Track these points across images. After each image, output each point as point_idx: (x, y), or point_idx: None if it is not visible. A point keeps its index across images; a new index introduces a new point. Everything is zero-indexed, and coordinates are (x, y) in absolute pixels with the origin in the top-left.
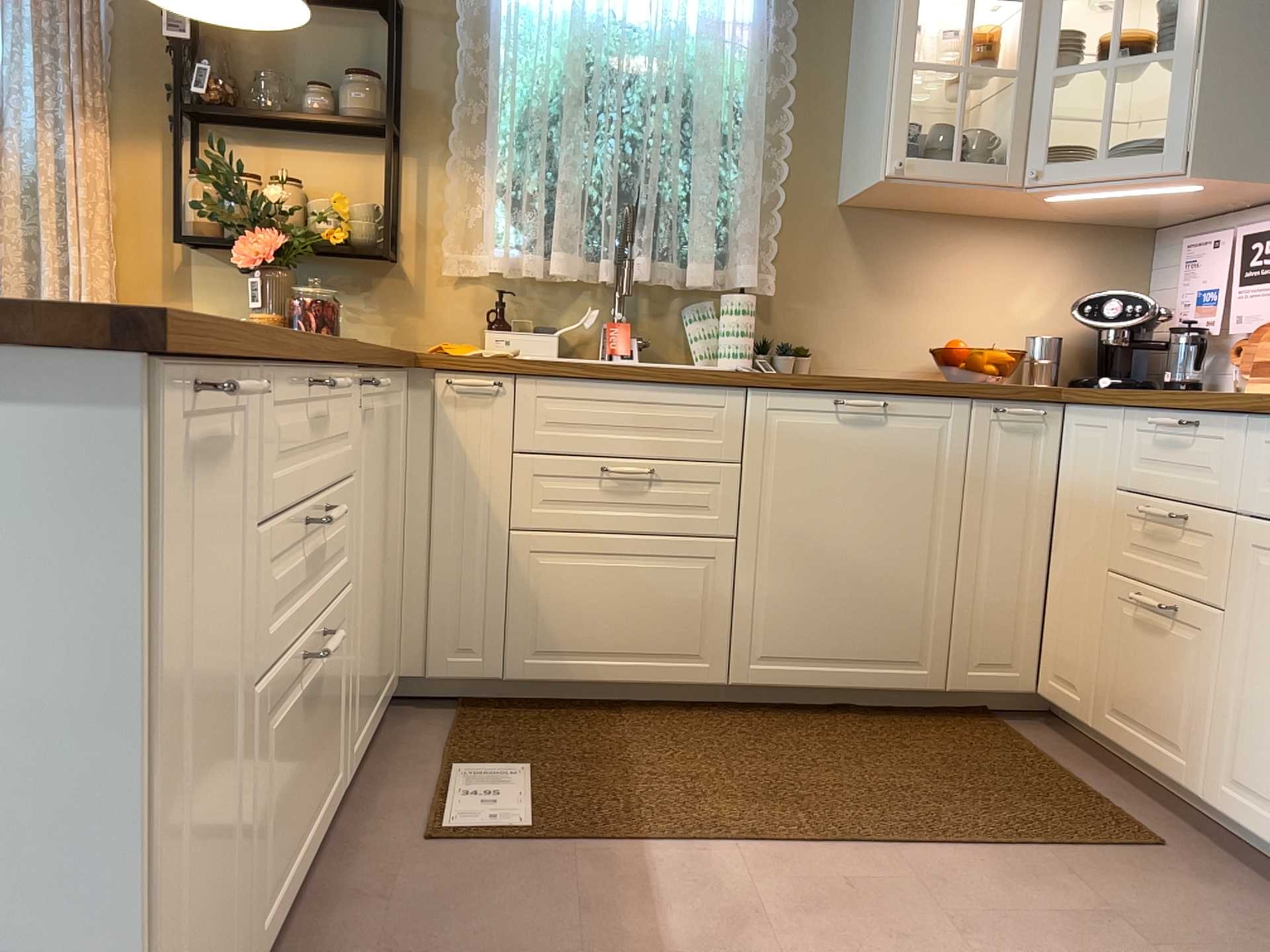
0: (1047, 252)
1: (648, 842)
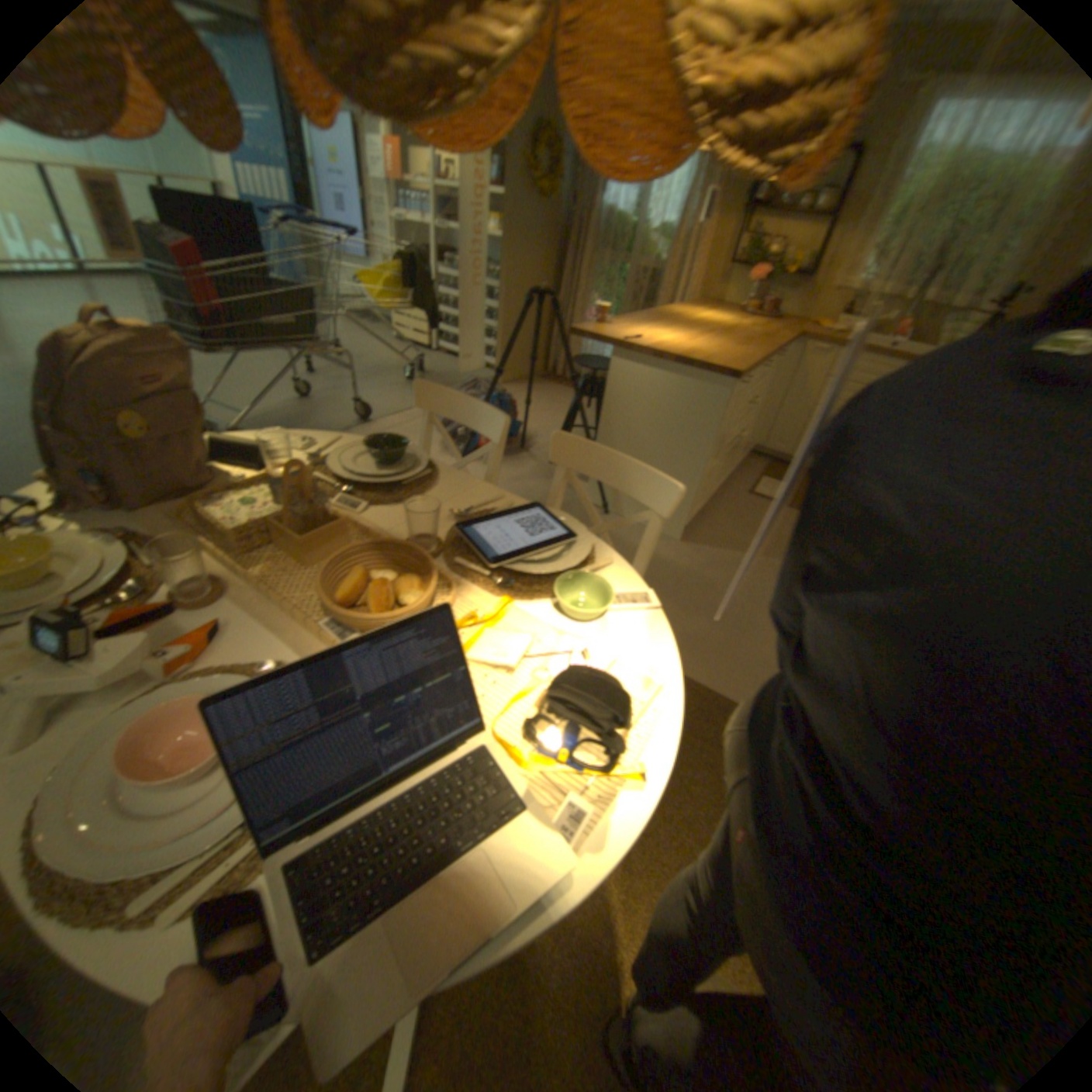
0: None
1: None
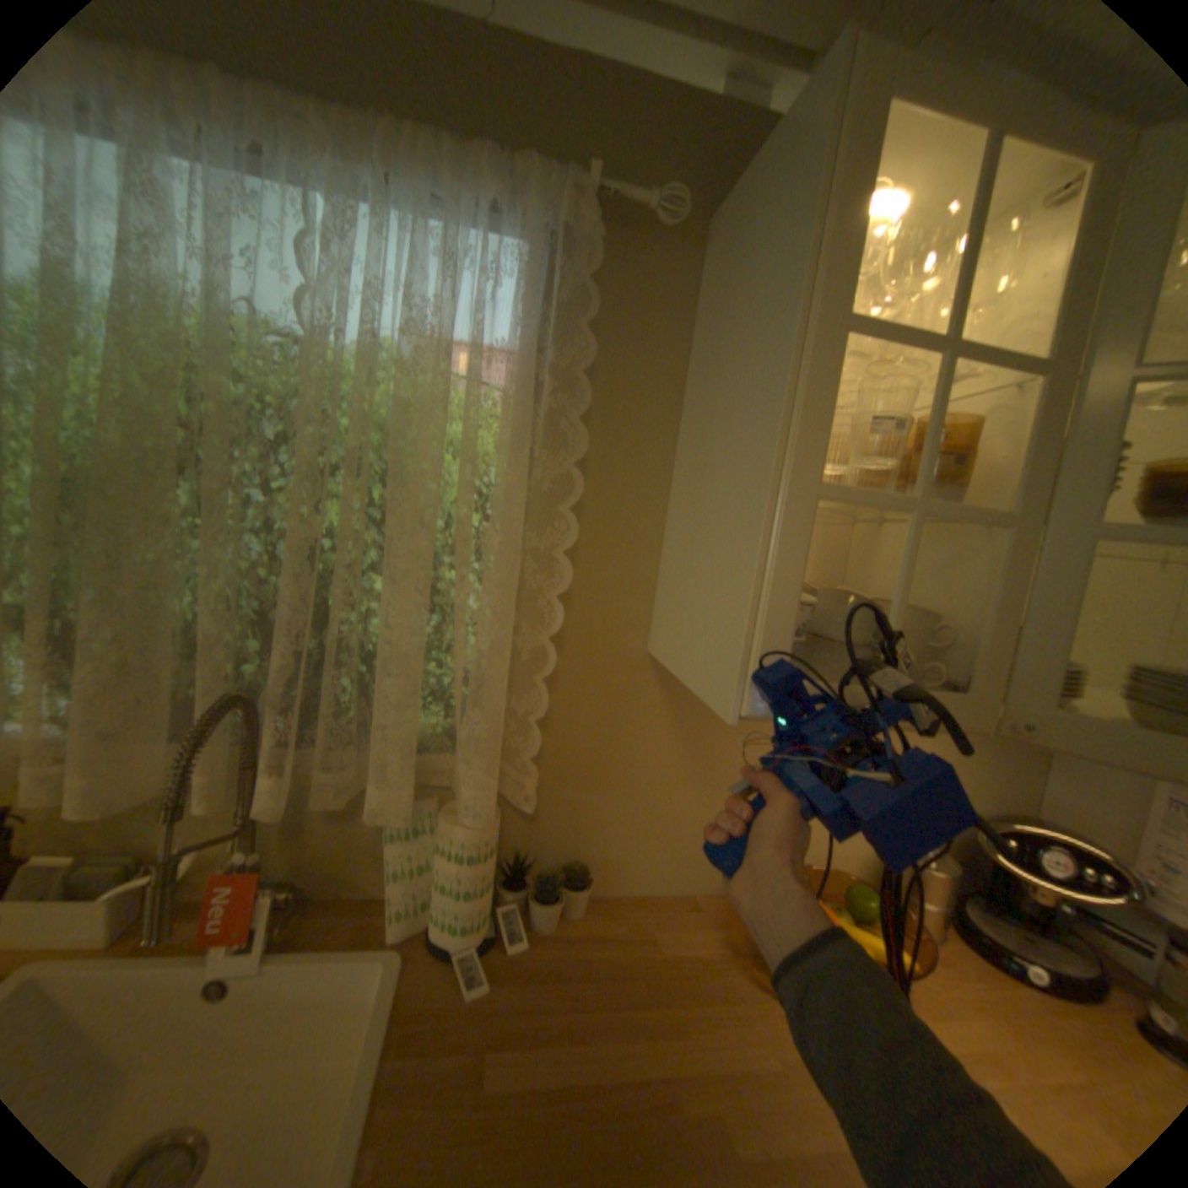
0: None
1: None
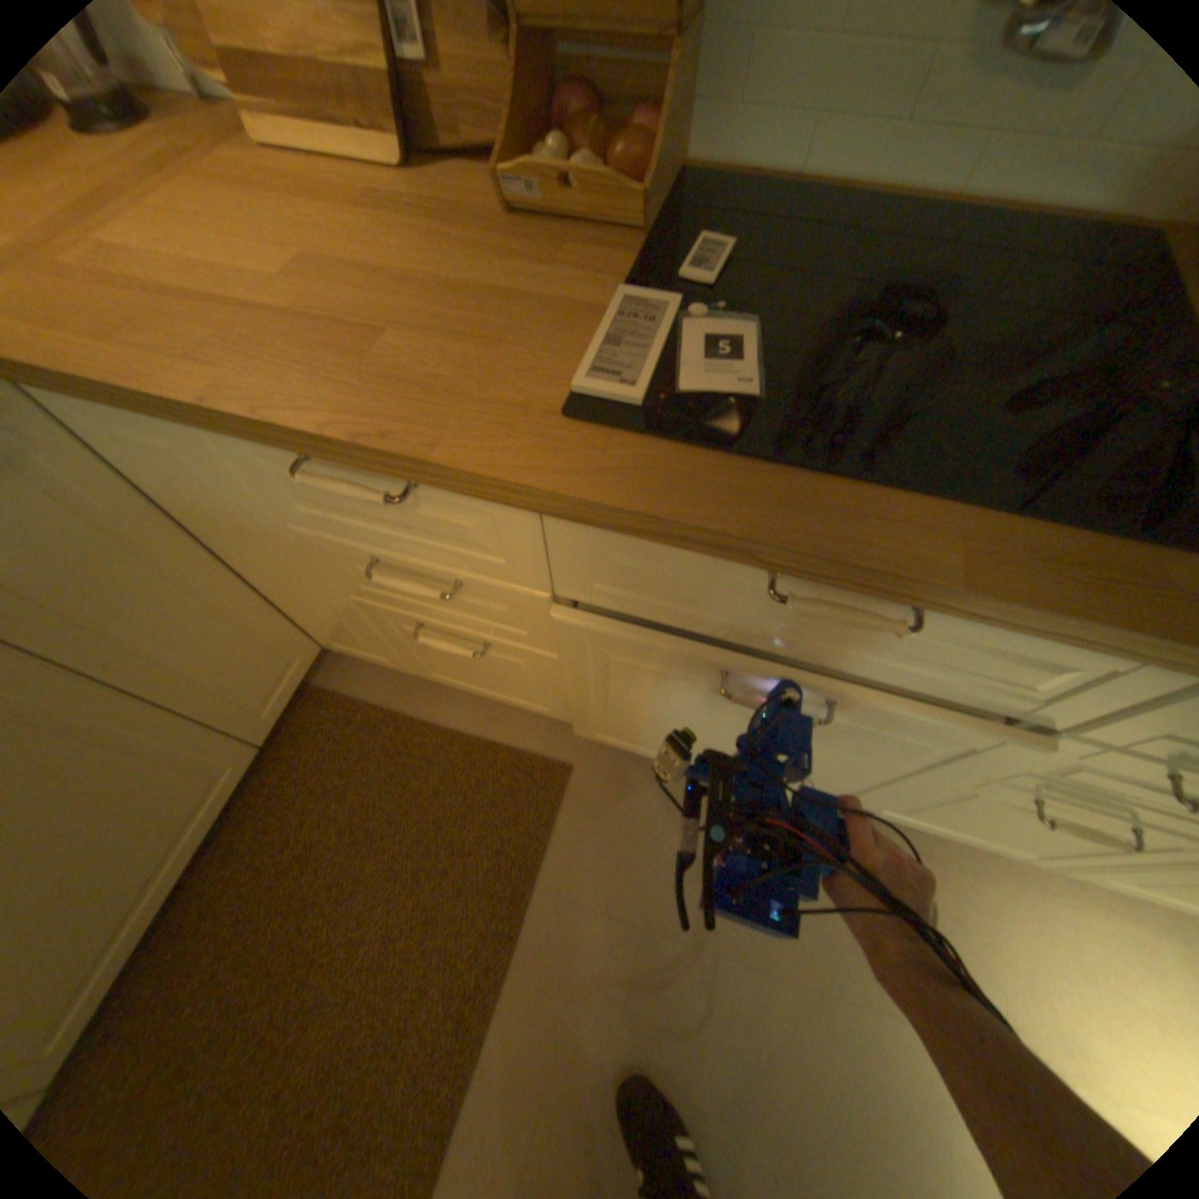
0: None
1: None
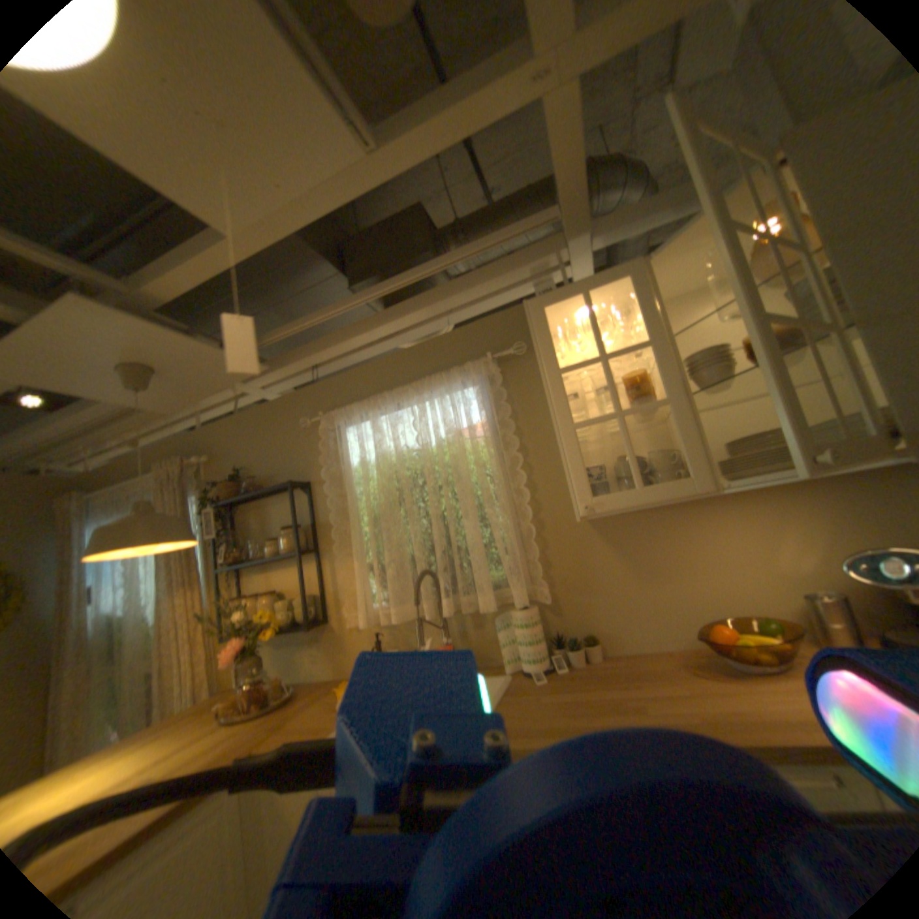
0: (794, 508)
1: None
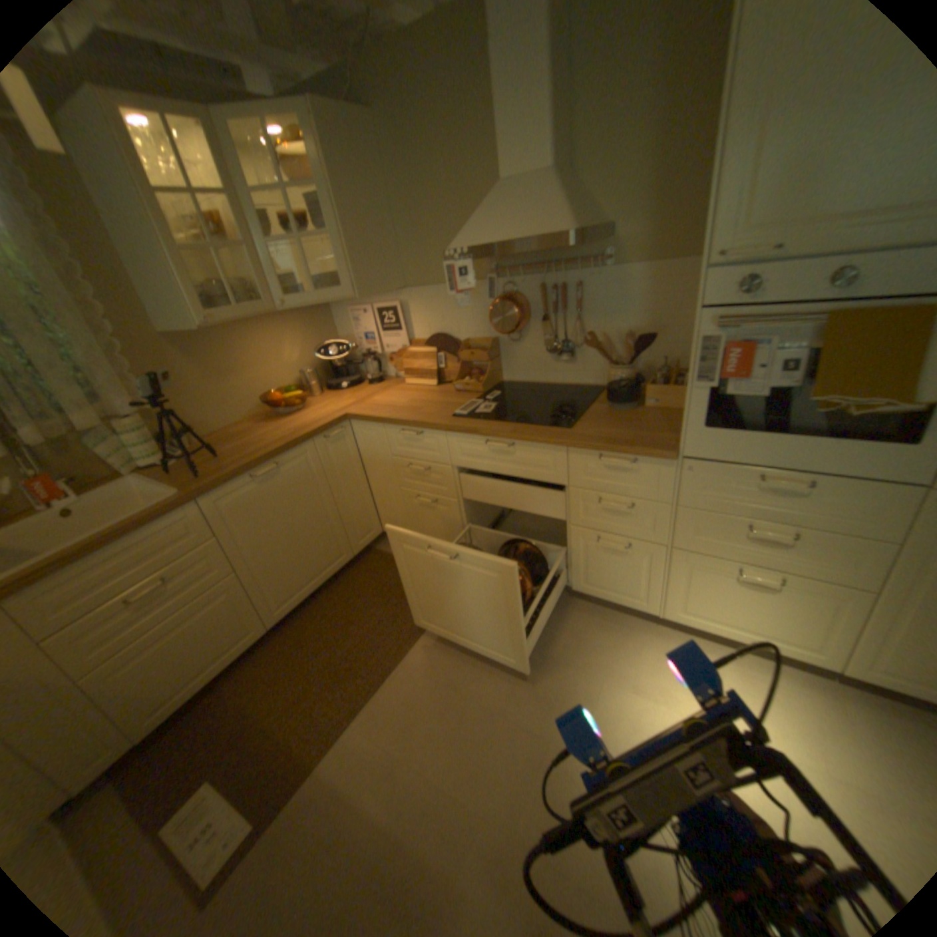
0: (285, 325)
1: (314, 765)
